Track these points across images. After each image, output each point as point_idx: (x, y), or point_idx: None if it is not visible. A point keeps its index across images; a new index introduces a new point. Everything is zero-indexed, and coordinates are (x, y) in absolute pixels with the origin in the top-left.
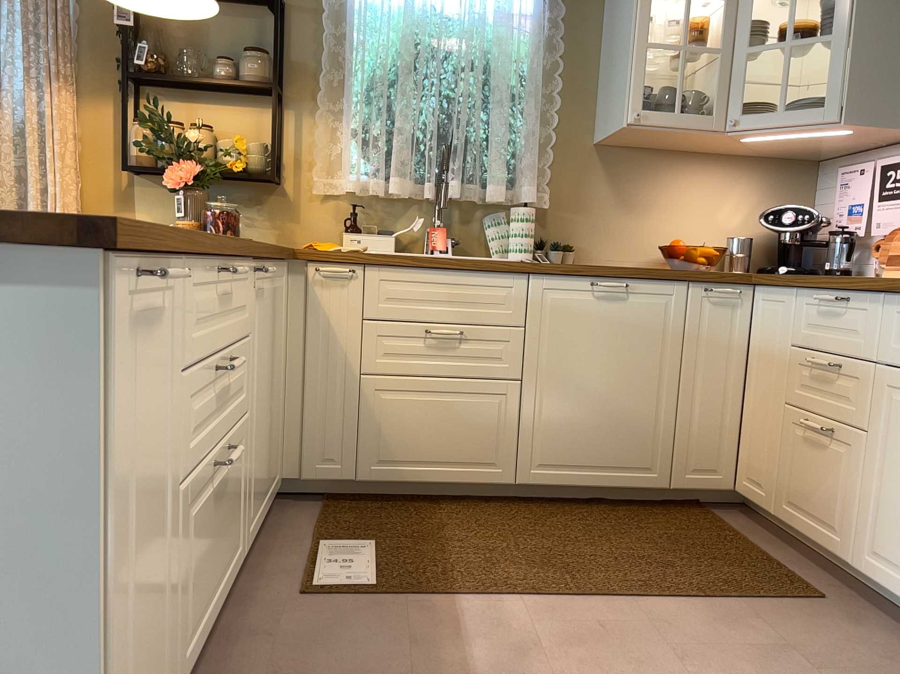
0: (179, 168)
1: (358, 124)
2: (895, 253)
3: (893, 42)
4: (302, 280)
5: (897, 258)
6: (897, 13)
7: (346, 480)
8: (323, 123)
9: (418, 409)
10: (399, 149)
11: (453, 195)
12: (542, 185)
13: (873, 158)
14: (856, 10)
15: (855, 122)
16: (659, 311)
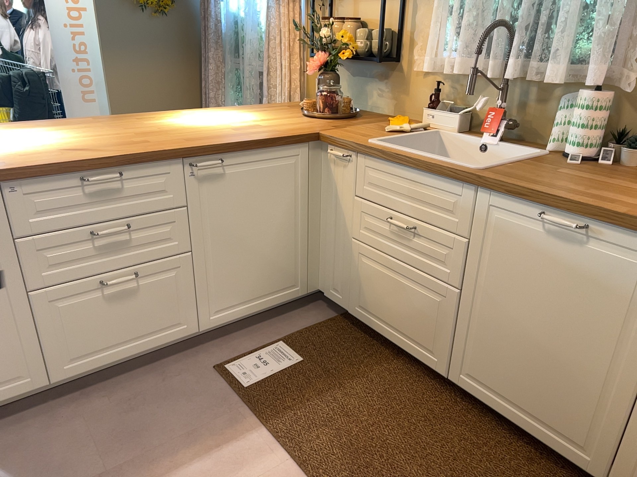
0: (316, 58)
1: (442, 5)
2: None
3: None
4: (328, 156)
5: None
6: None
7: (345, 308)
8: (425, 6)
9: (383, 279)
10: (466, 29)
11: (508, 78)
12: (632, 62)
13: None
14: None
15: None
16: (628, 274)
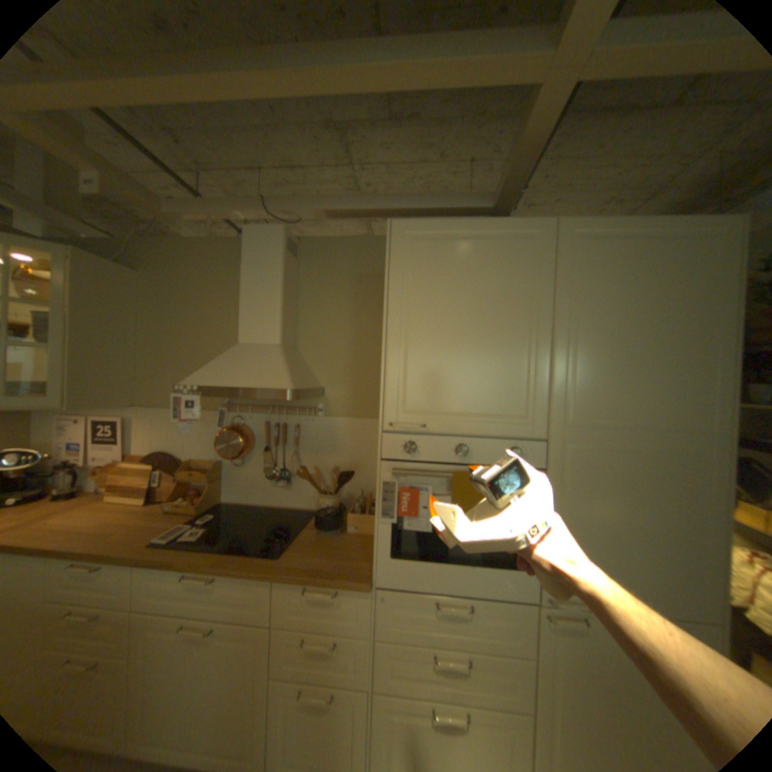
0: None
1: None
2: (110, 484)
3: (97, 354)
4: None
5: (112, 487)
6: (98, 336)
7: None
8: None
9: None
10: None
11: None
12: None
13: (81, 411)
14: (67, 331)
15: (74, 409)
16: None
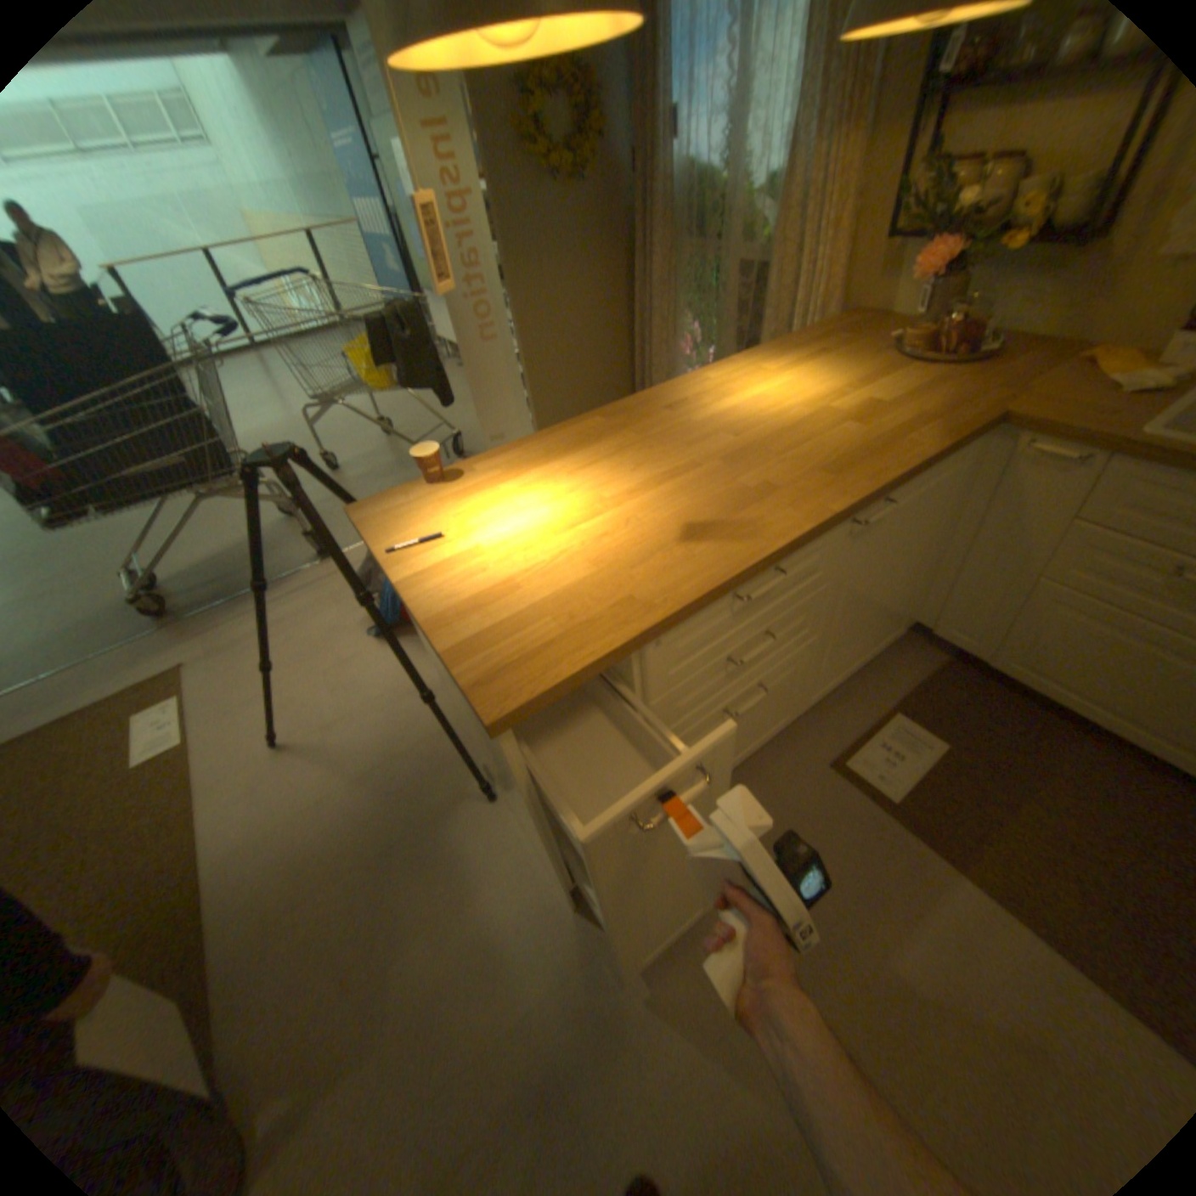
0: (935, 245)
1: None
2: None
3: None
4: (1011, 446)
5: None
6: None
7: (980, 658)
8: None
9: (1109, 645)
10: None
11: None
12: None
13: None
14: None
15: None
16: None
